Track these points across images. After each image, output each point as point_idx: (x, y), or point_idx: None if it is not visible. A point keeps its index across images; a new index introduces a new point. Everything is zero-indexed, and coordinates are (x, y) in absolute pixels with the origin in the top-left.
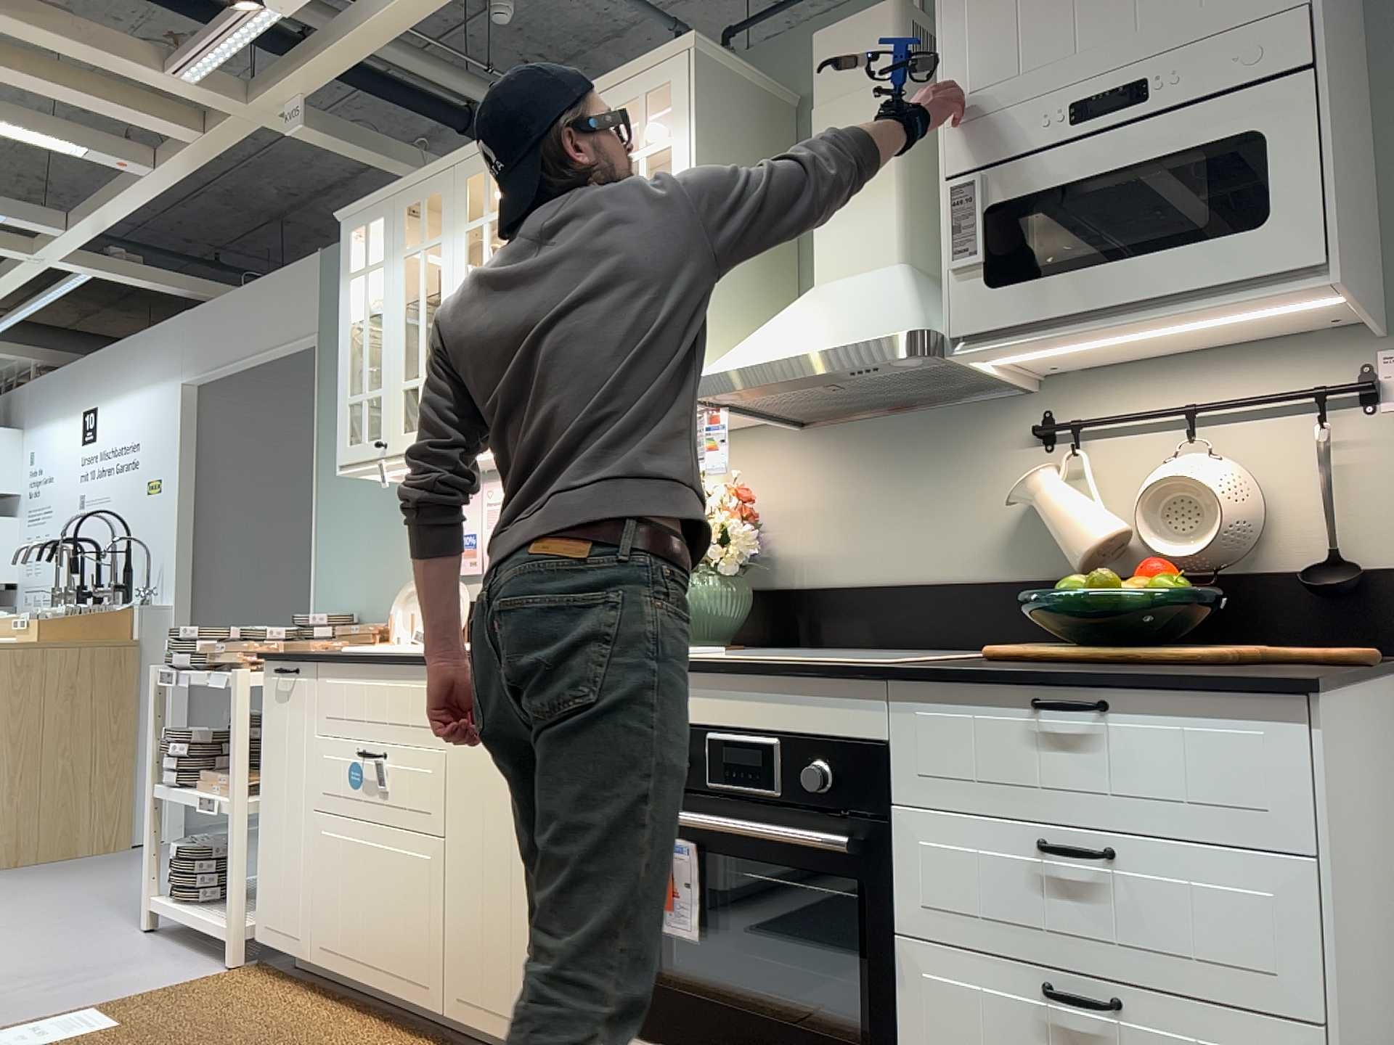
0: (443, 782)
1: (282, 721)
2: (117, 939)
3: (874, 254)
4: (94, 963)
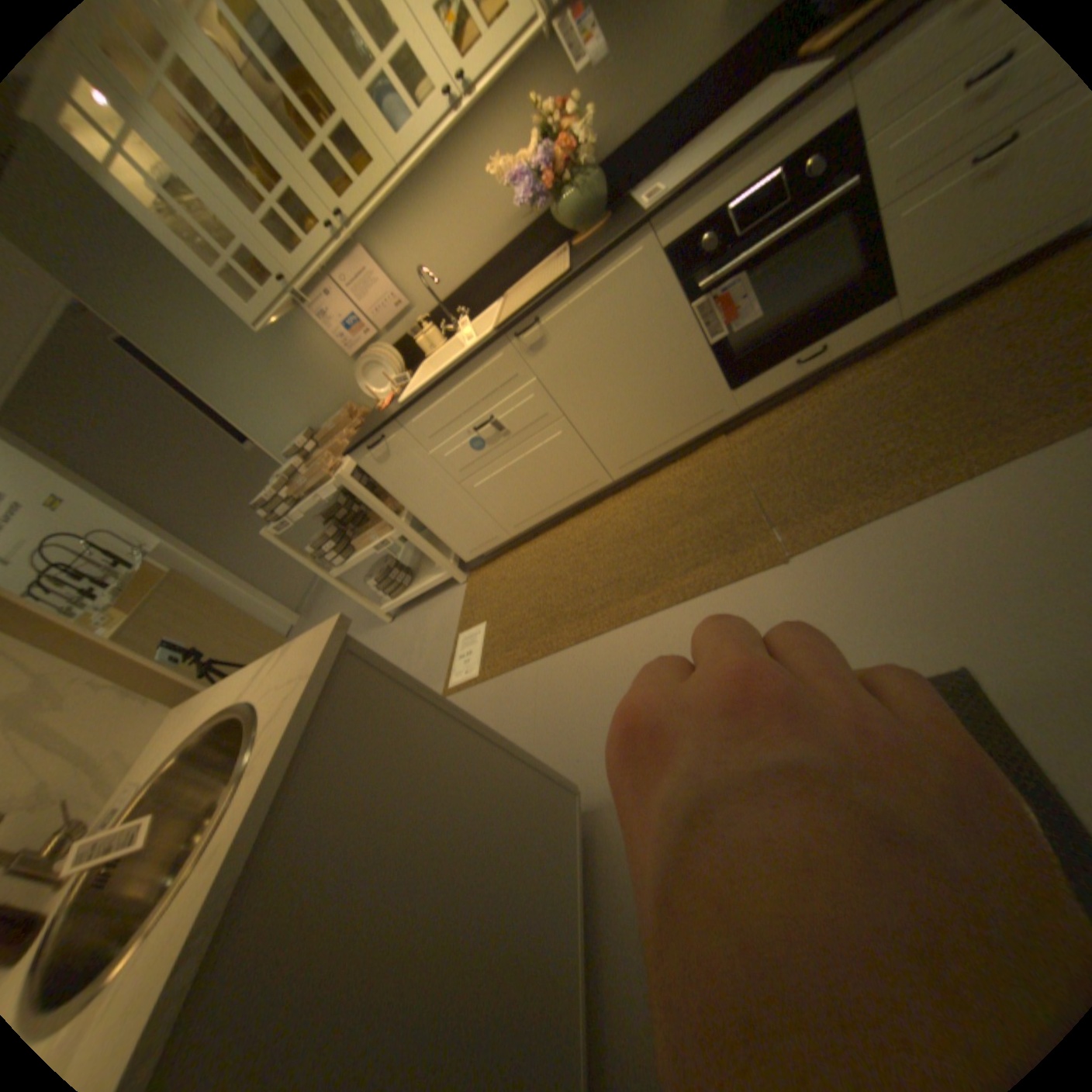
0: (547, 390)
1: (397, 468)
2: (390, 632)
3: None
4: (409, 639)
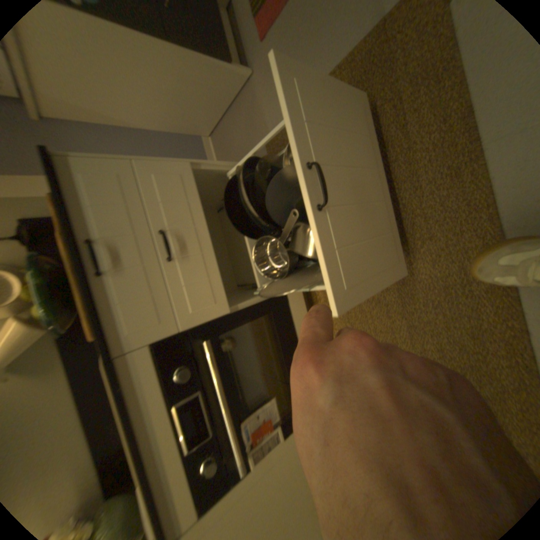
0: None
1: None
2: None
3: None
4: None
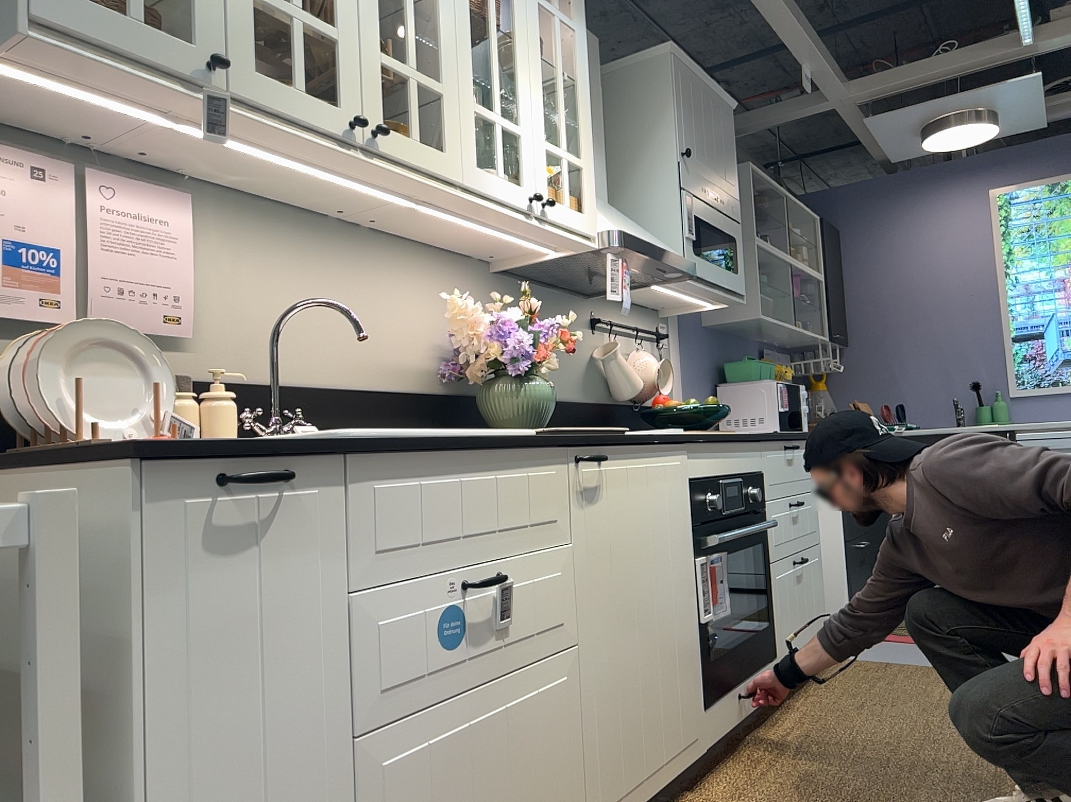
0: (574, 580)
1: (234, 596)
2: None
3: (602, 190)
4: None
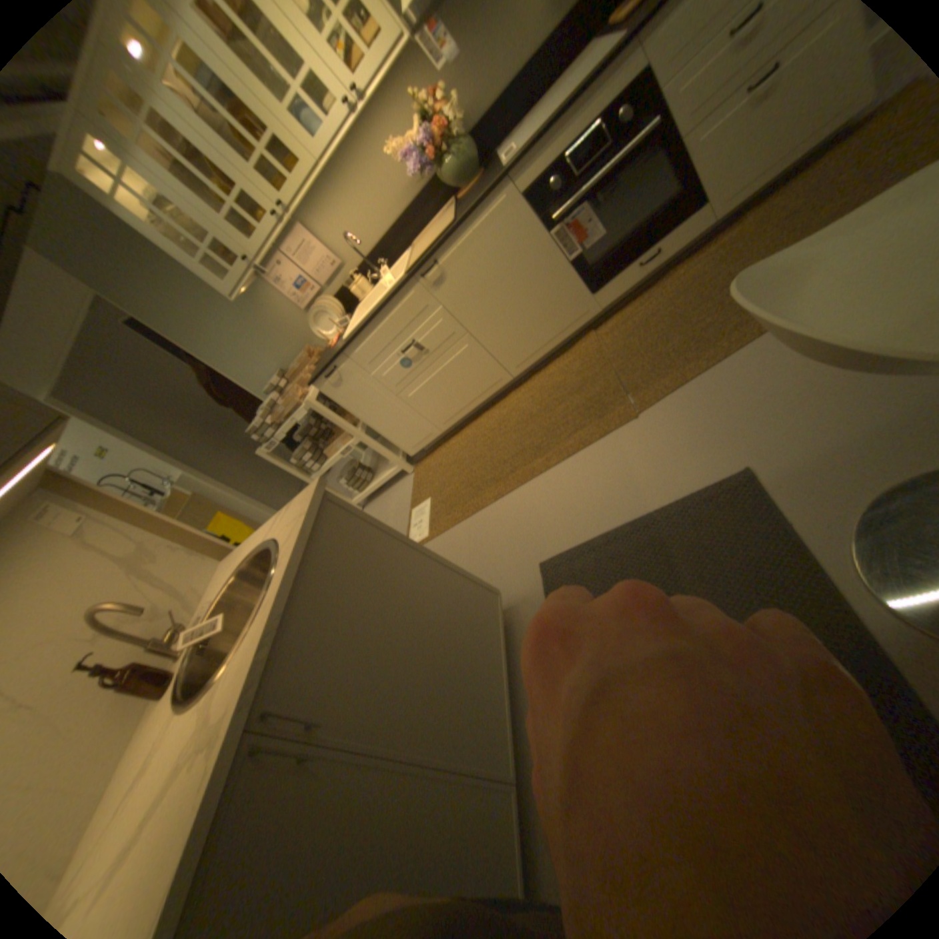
0: (452, 314)
1: (349, 389)
2: None
3: None
4: None
